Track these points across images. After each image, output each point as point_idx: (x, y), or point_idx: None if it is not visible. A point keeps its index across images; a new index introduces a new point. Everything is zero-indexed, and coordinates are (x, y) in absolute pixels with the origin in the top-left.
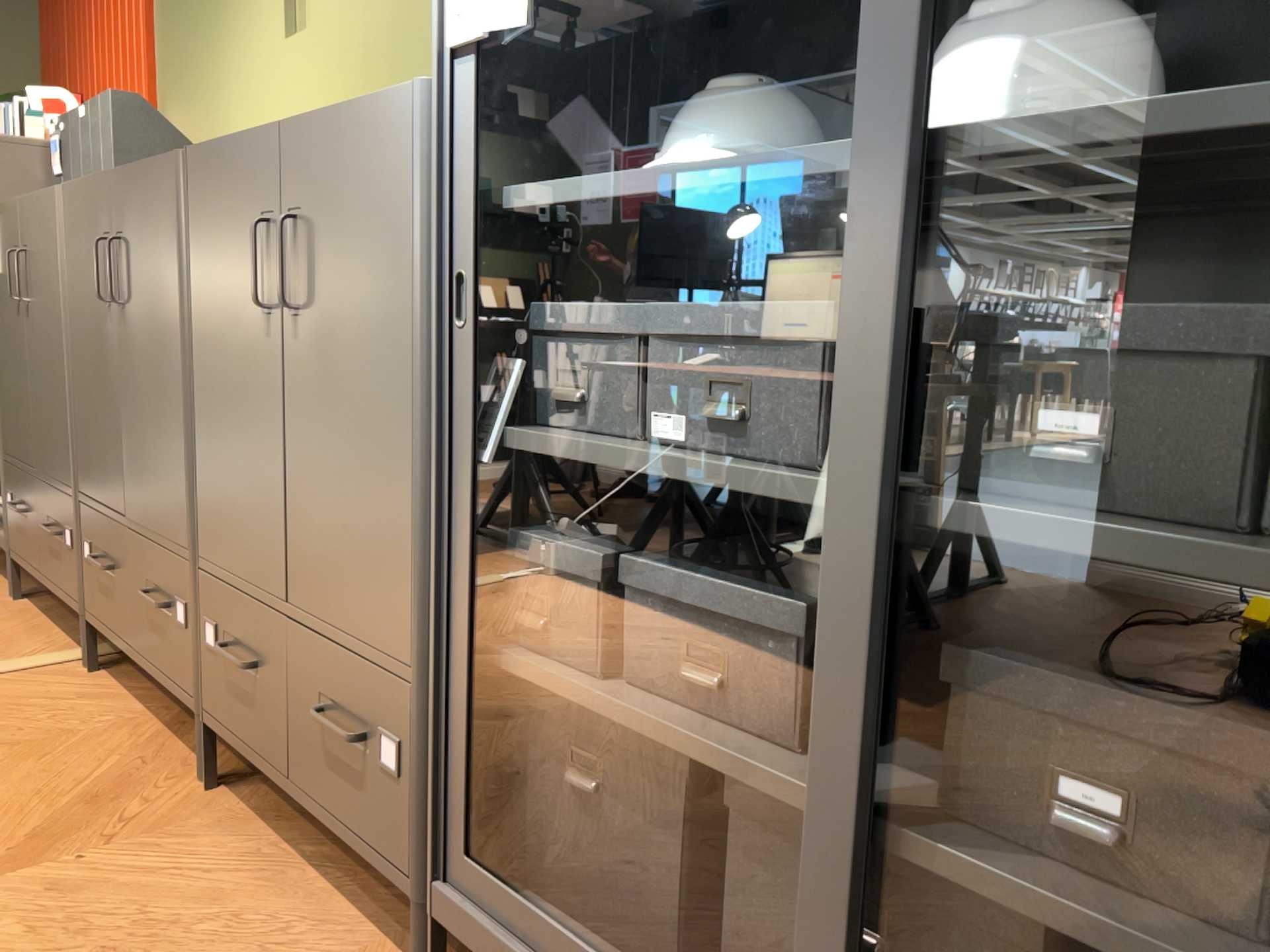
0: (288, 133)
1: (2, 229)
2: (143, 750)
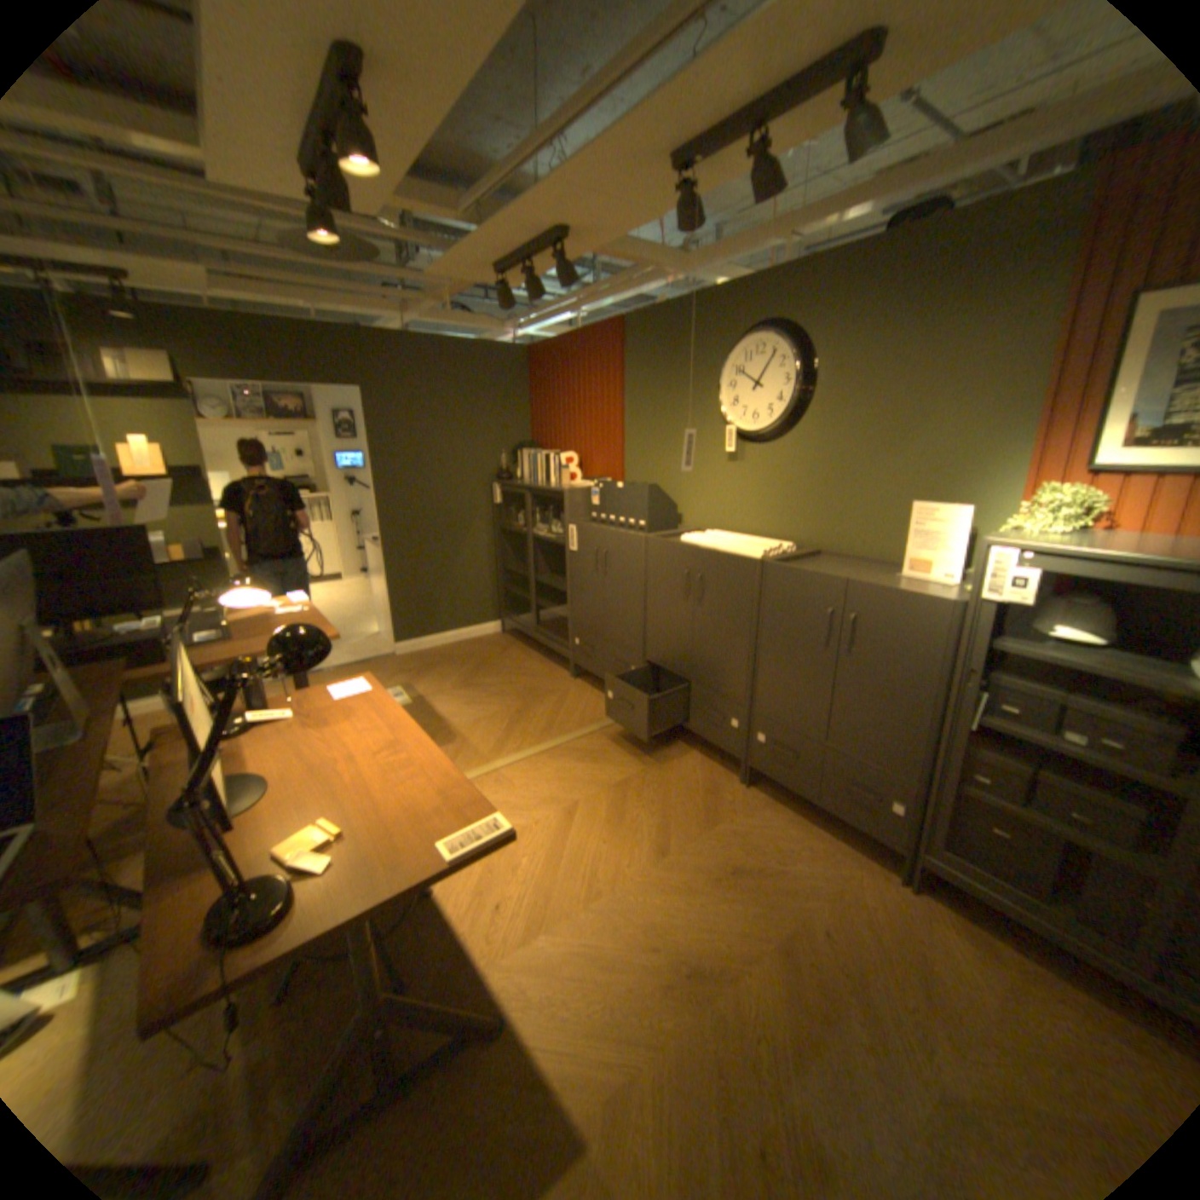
0: (855, 585)
1: (583, 534)
2: (704, 766)
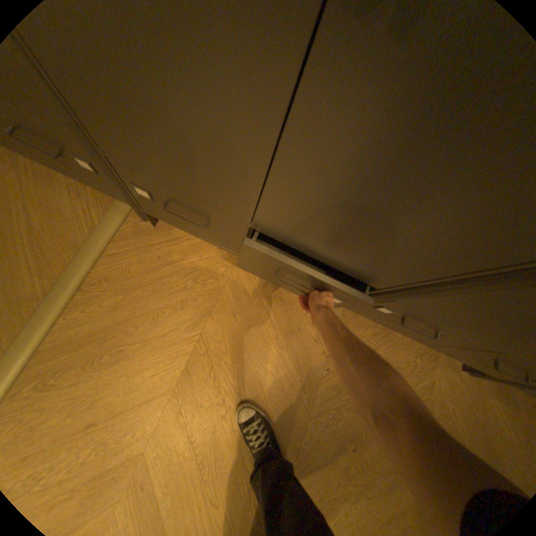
0: None
1: None
2: (266, 288)
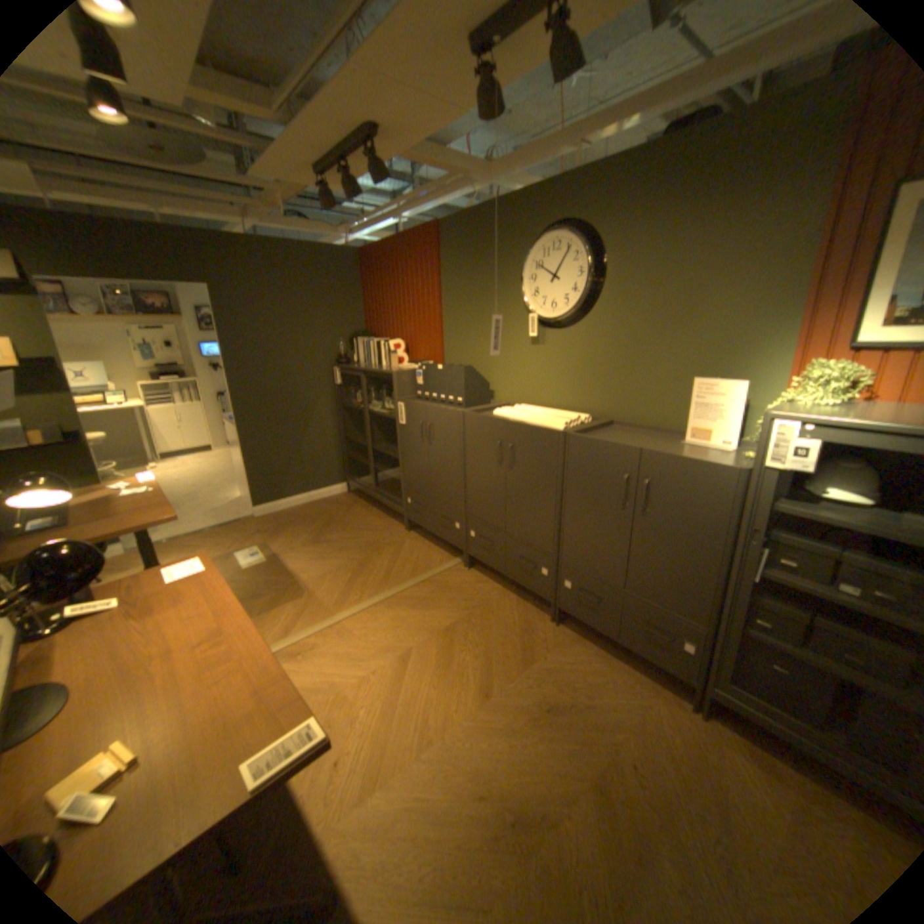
0: (647, 454)
1: (409, 410)
2: (519, 607)
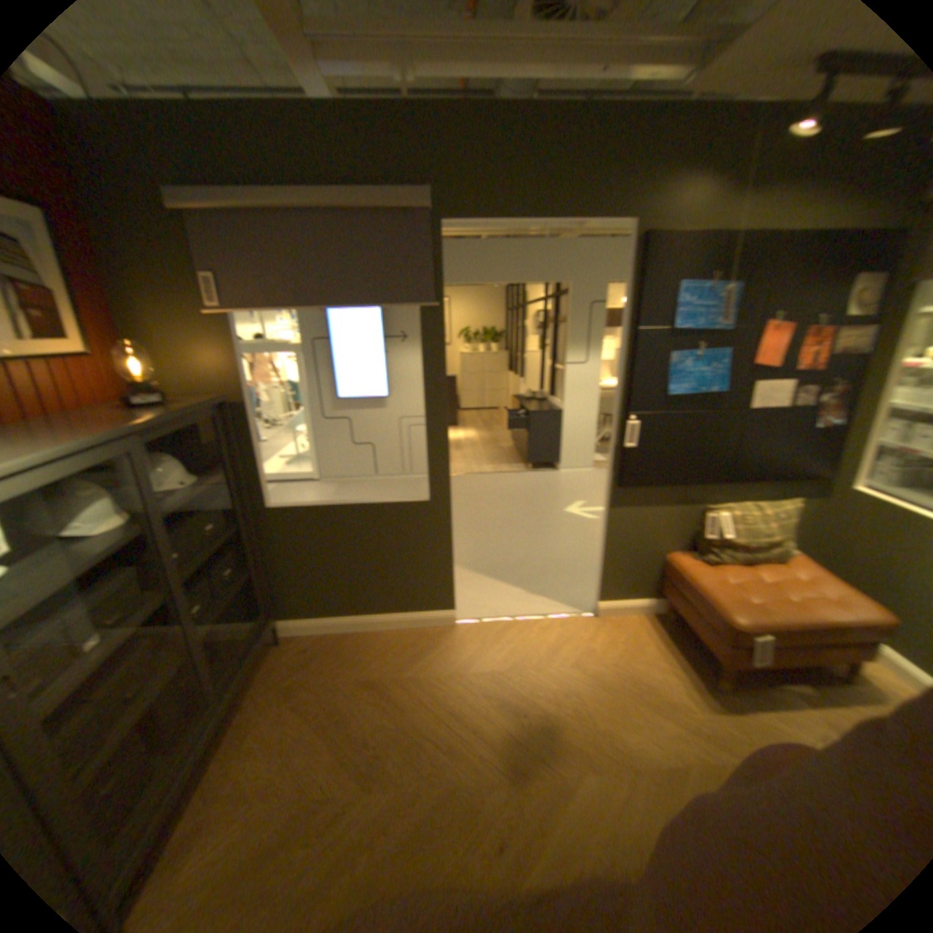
0: None
1: None
2: None
